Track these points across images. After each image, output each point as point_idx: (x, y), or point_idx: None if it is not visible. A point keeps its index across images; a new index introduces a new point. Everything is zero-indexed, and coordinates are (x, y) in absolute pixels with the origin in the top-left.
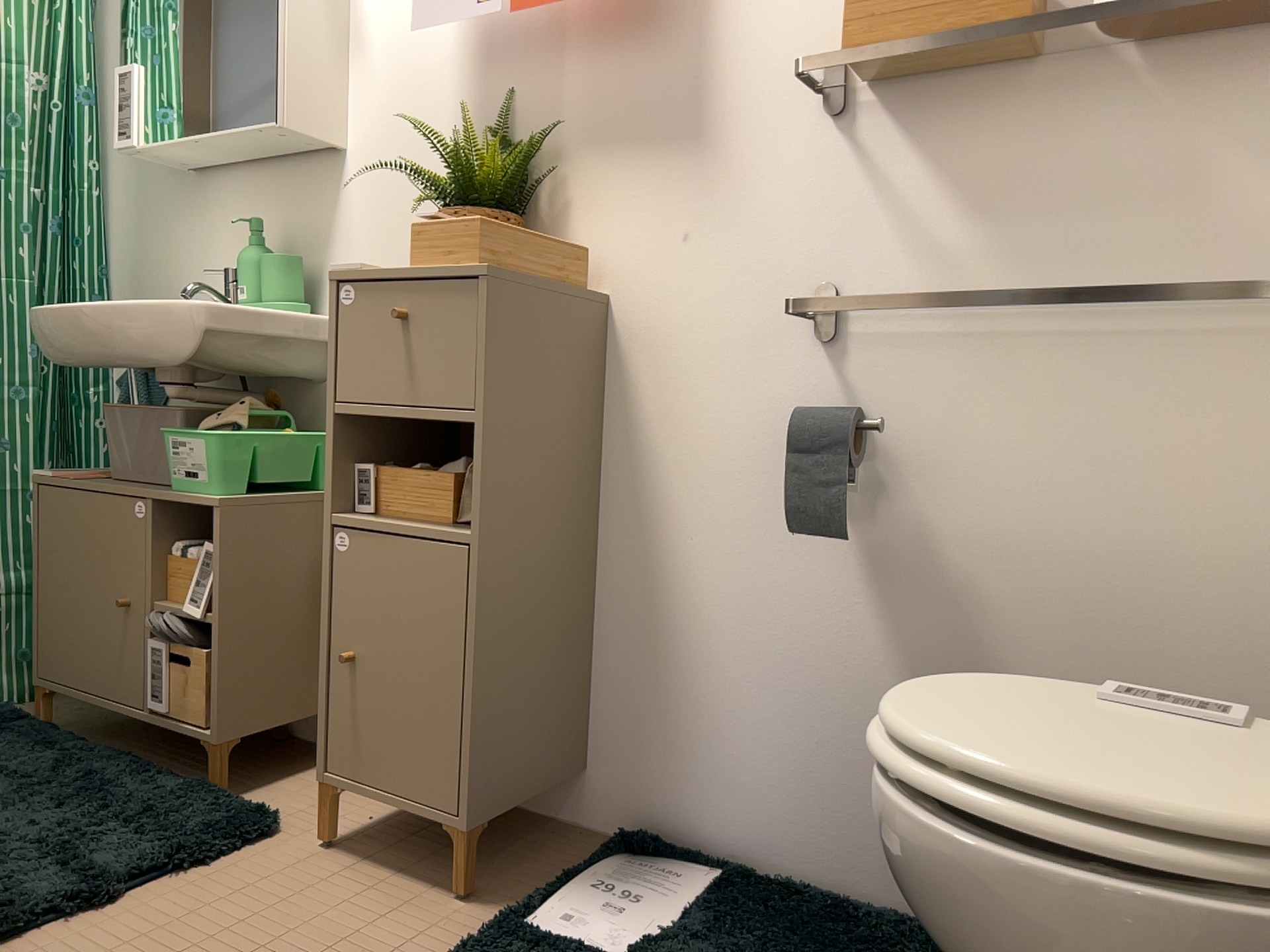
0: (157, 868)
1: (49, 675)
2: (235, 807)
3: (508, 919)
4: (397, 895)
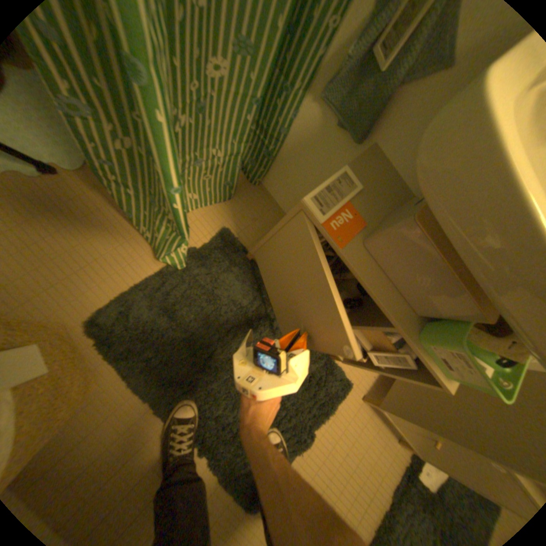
0: (325, 428)
1: (262, 262)
2: (342, 383)
3: (413, 461)
4: (386, 440)
